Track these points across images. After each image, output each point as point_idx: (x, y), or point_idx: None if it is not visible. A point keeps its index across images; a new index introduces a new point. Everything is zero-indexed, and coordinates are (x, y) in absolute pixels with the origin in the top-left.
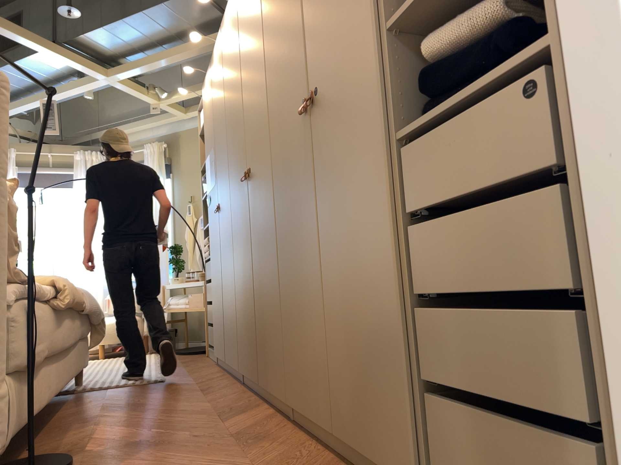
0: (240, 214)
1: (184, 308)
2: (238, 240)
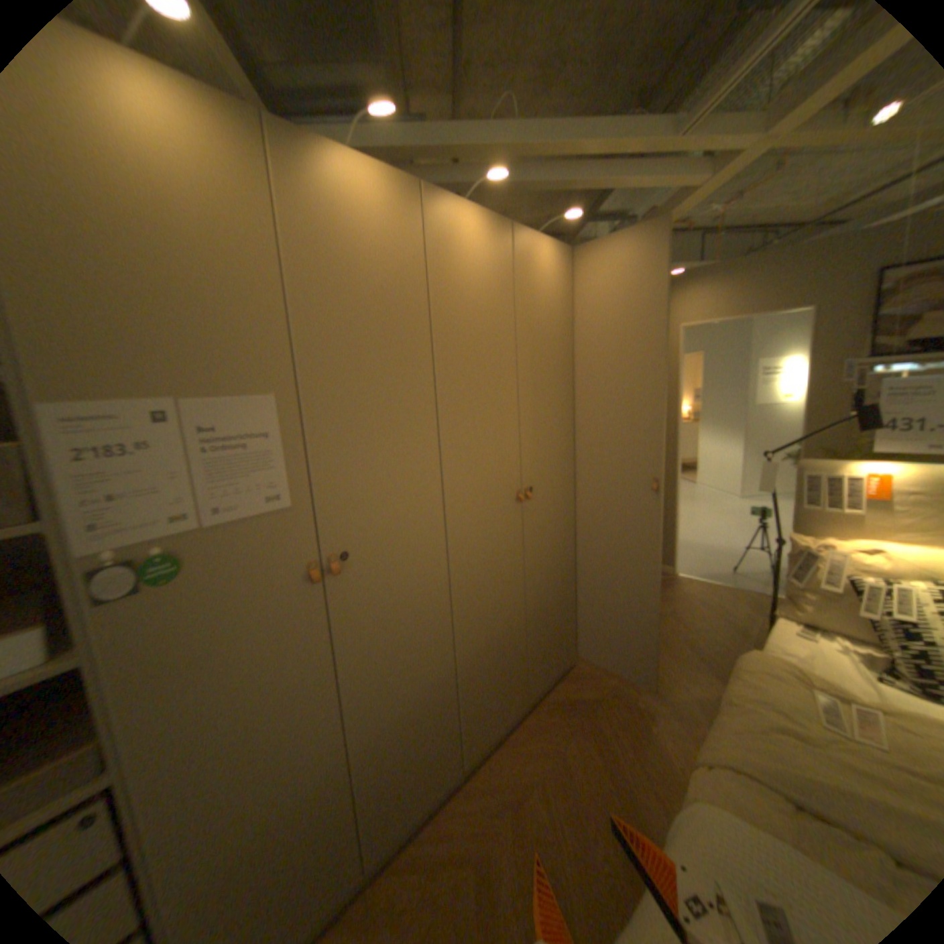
0: (486, 548)
1: None
2: (472, 589)
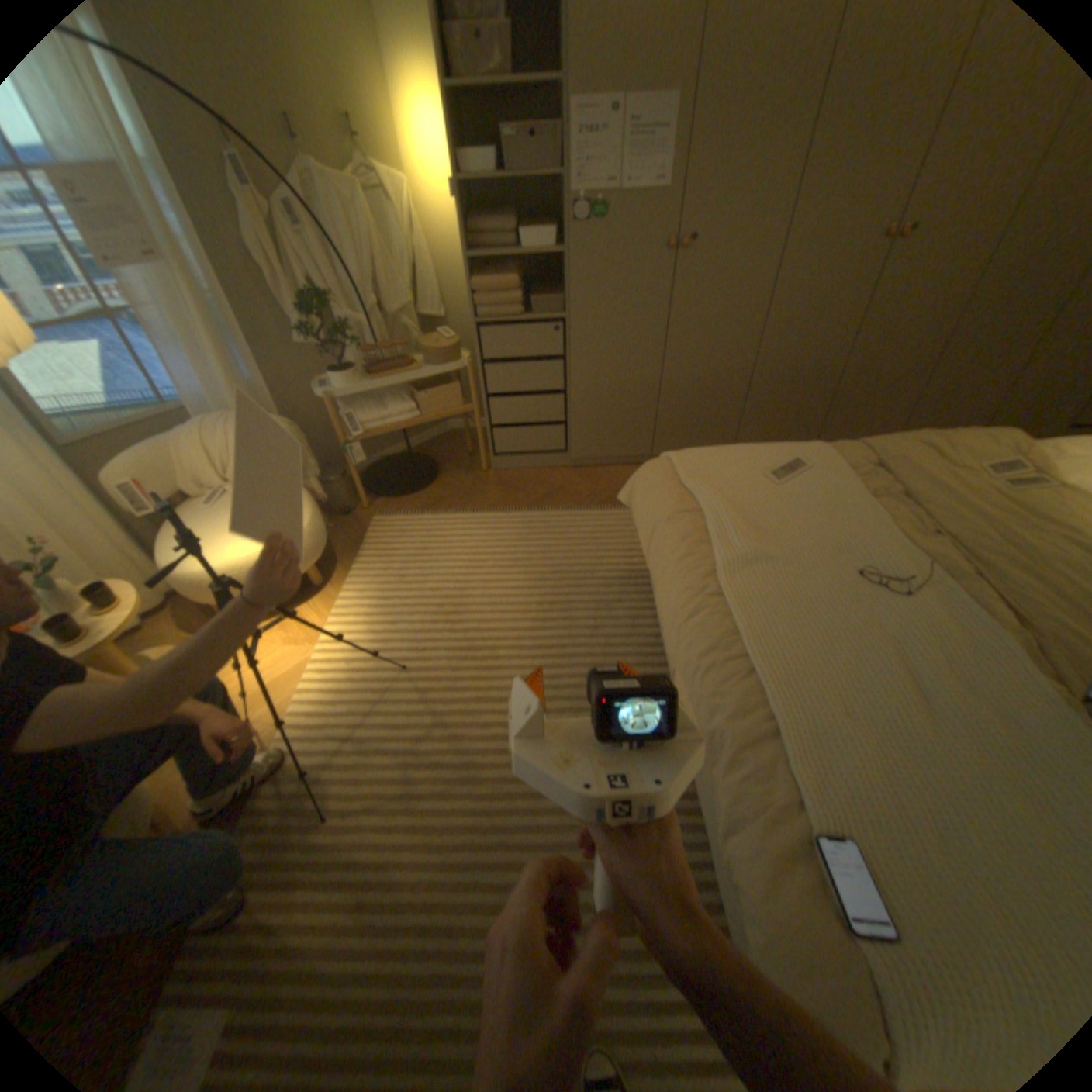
0: (821, 277)
1: (406, 426)
2: (791, 311)
